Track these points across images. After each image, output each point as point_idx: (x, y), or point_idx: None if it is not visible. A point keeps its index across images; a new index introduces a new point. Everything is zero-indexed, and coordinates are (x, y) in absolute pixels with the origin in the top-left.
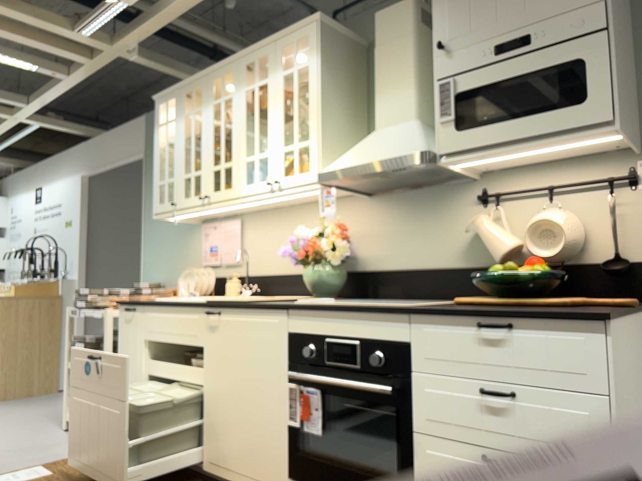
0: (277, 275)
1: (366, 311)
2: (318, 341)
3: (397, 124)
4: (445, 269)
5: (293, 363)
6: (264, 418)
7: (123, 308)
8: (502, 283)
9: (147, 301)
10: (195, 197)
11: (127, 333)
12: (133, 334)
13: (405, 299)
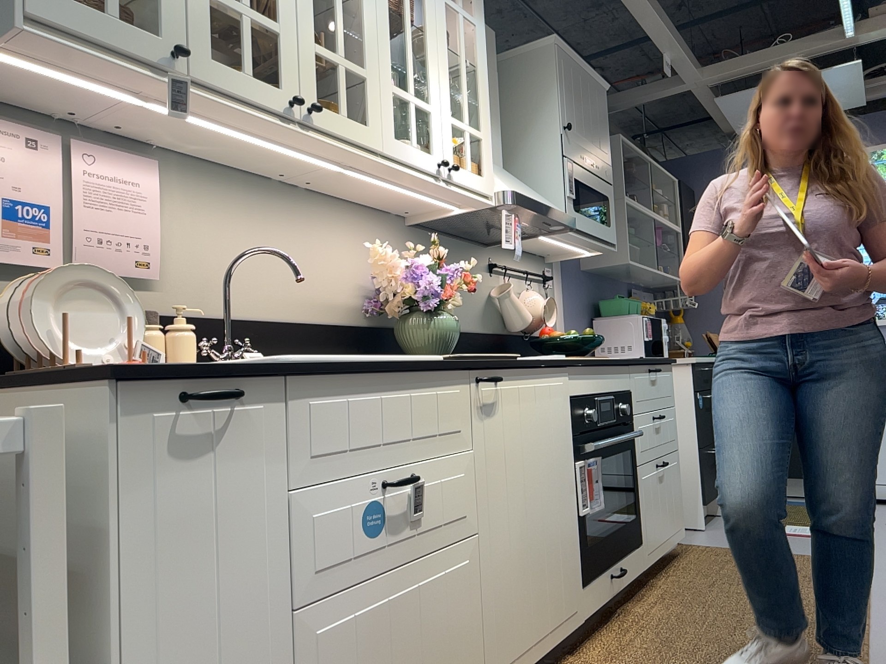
0: (267, 321)
1: (618, 364)
2: (592, 401)
3: (495, 164)
4: (475, 333)
5: (577, 434)
6: (560, 524)
7: (146, 396)
8: (580, 346)
9: (269, 363)
10: (262, 83)
11: (193, 493)
12: (233, 486)
13: None
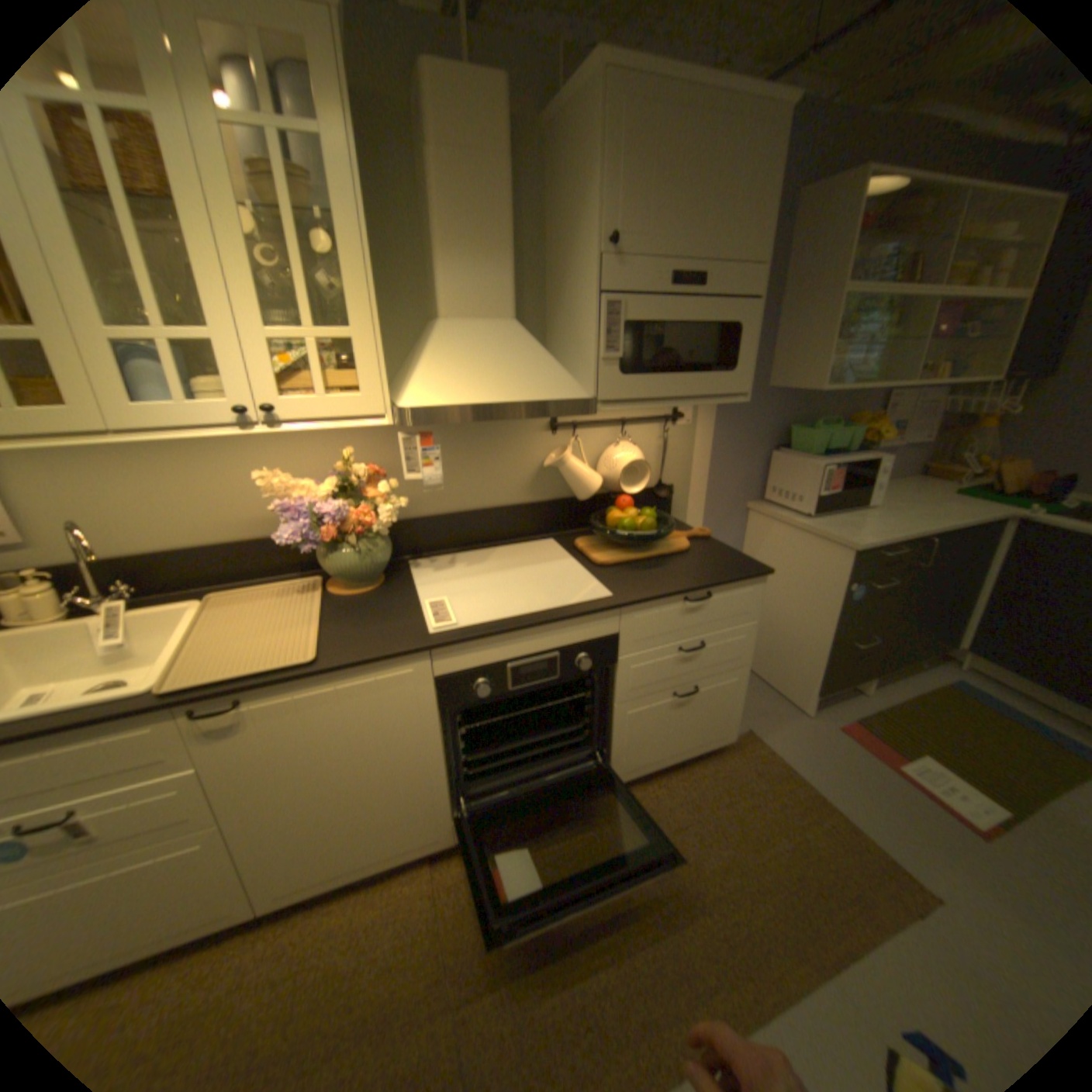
0: (174, 551)
1: (573, 619)
2: (494, 670)
3: (486, 320)
4: (509, 507)
5: (450, 709)
6: (400, 790)
7: None
8: (632, 536)
9: None
10: None
11: None
12: None
13: (460, 548)
